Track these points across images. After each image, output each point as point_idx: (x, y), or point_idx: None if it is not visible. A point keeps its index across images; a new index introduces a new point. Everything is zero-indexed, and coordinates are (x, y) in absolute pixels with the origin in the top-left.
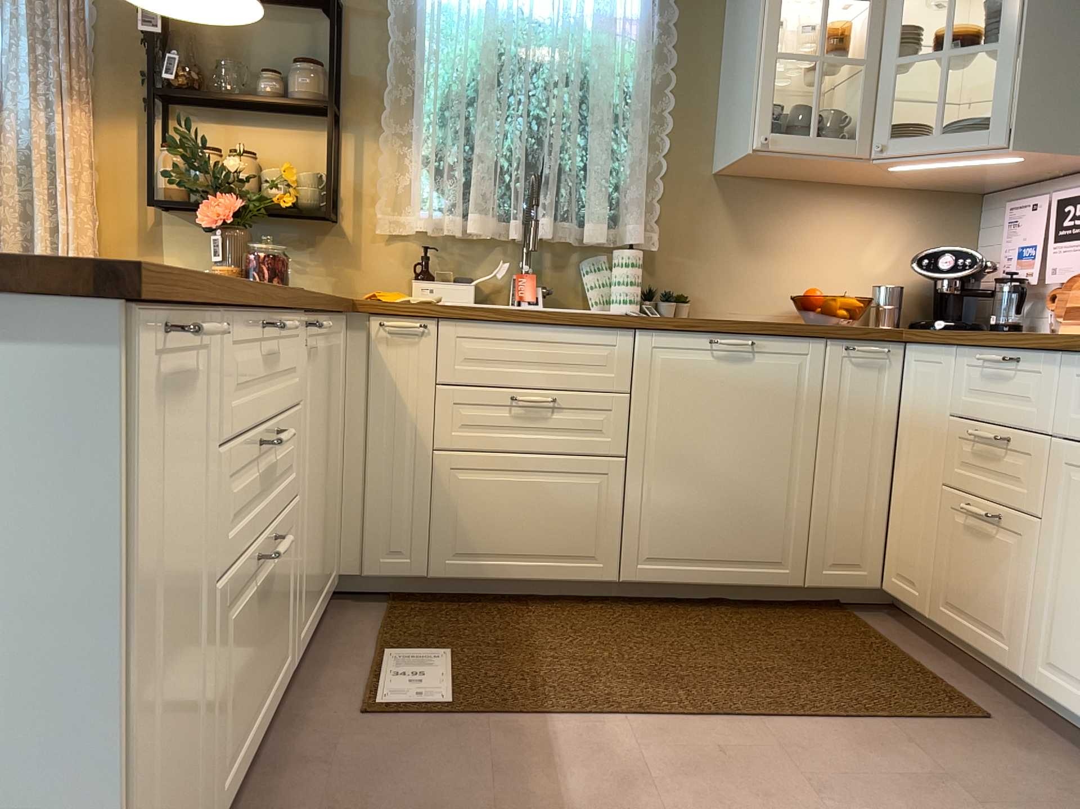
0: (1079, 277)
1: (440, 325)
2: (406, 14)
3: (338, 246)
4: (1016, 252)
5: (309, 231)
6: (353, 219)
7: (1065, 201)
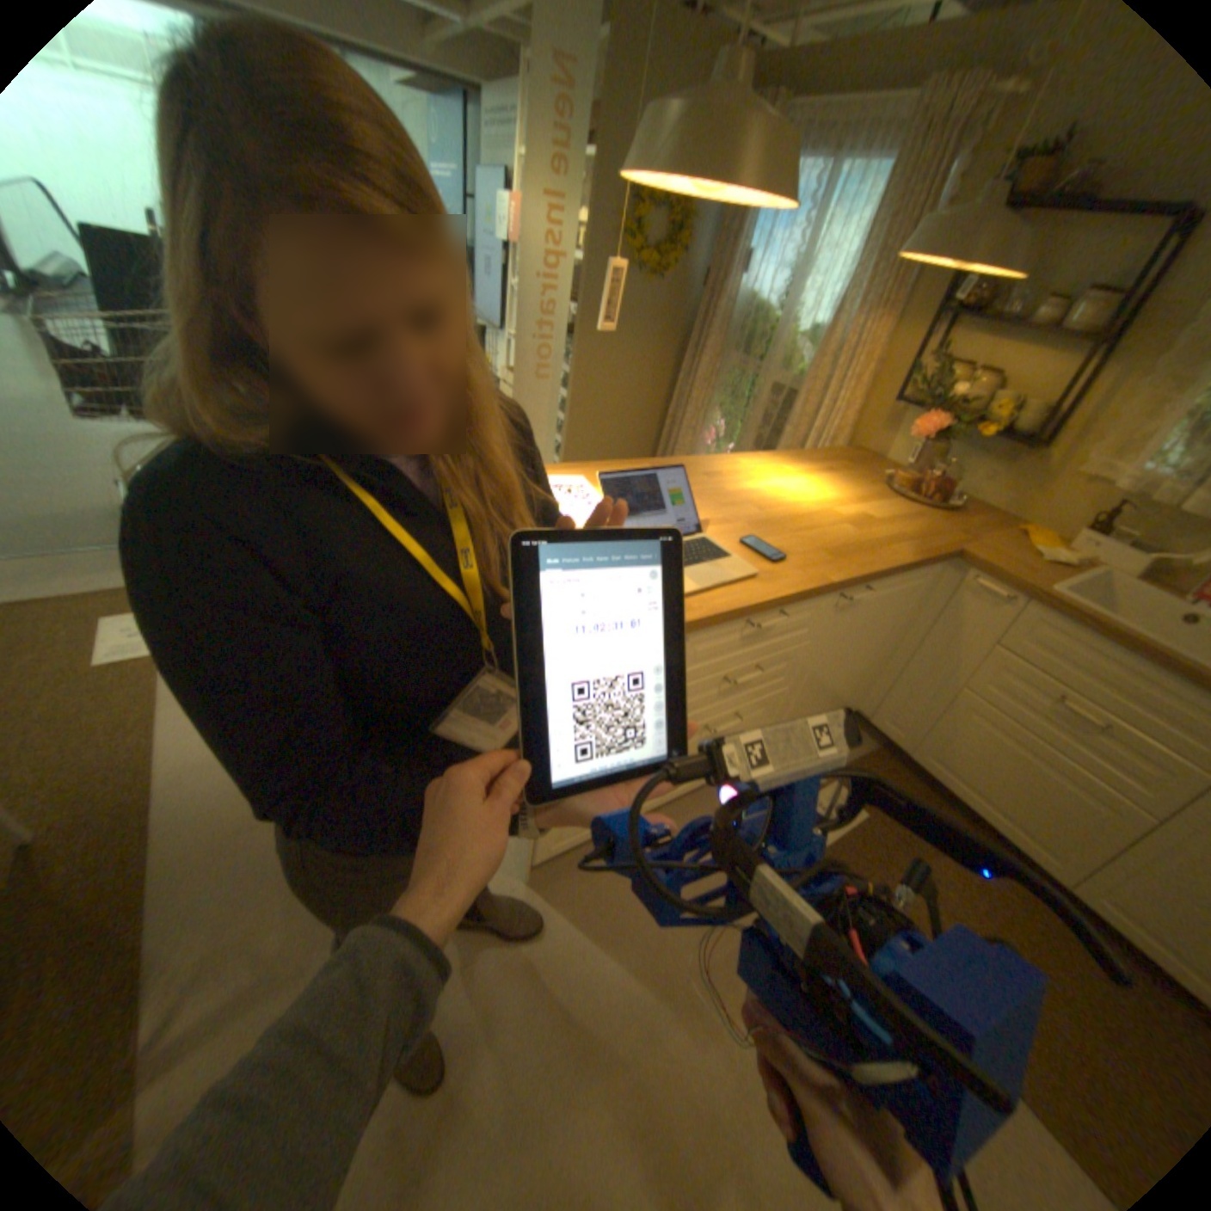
0: None
1: (1034, 605)
2: None
3: (1035, 469)
4: None
5: (1017, 447)
6: (1065, 449)
7: None
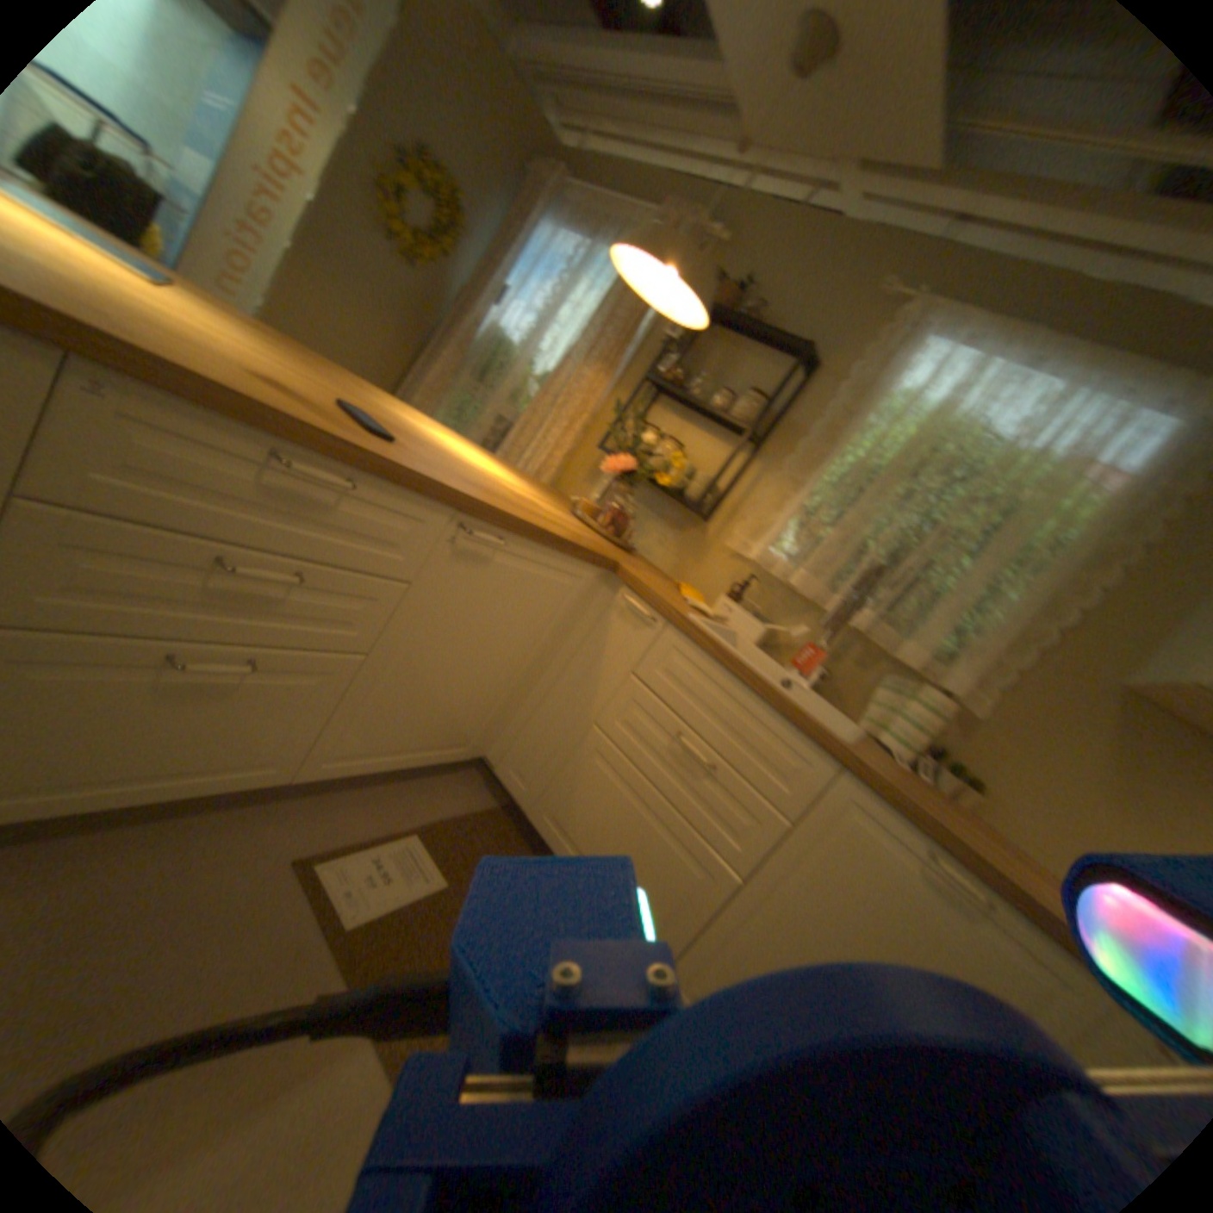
0: None
1: (668, 630)
2: (867, 386)
3: (693, 541)
4: None
5: (682, 519)
6: (716, 528)
7: None
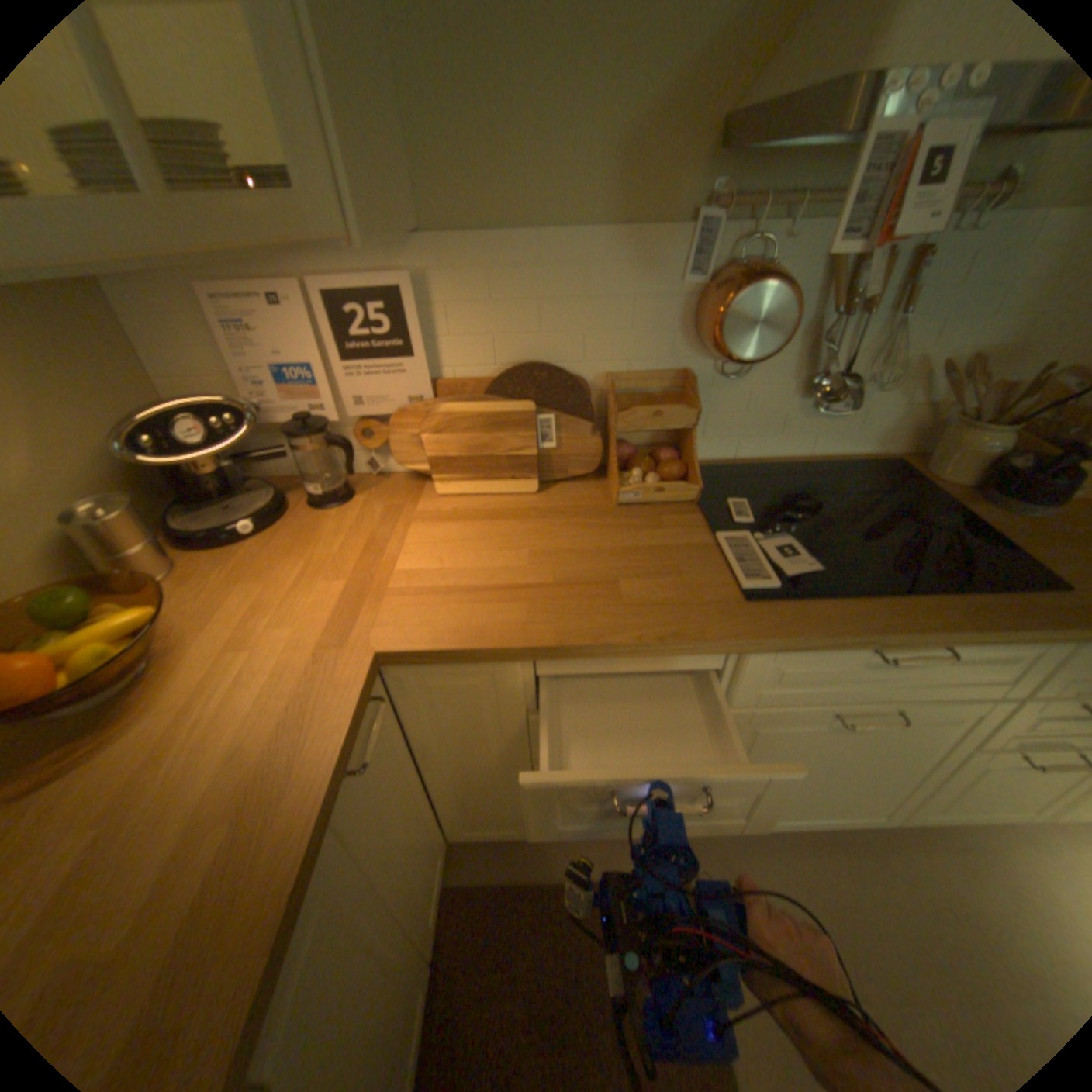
0: (410, 409)
1: None
2: None
3: None
4: (265, 373)
5: None
6: None
7: (337, 294)
